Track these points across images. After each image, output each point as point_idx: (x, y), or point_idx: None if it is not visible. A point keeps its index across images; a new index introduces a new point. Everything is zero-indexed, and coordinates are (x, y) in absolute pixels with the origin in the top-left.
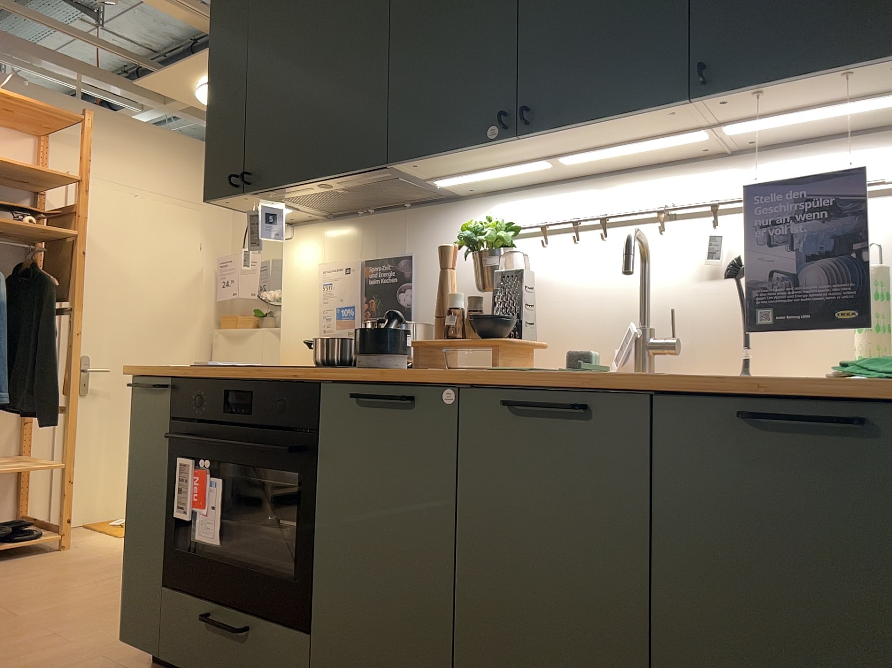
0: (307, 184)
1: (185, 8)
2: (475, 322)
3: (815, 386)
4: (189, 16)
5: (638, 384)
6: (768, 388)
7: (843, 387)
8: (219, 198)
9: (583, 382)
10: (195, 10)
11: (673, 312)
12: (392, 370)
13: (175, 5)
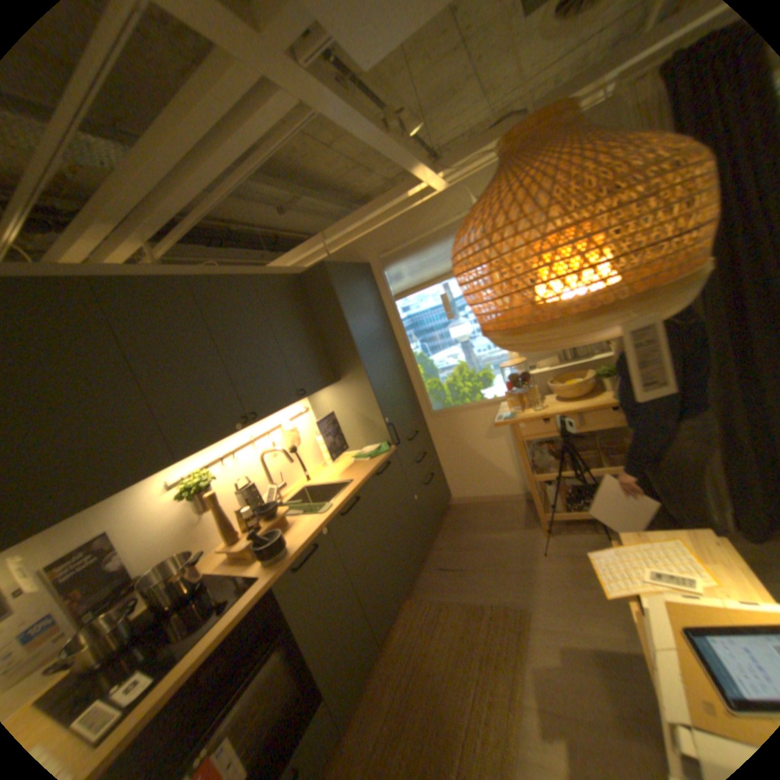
0: (76, 513)
1: None
2: (260, 516)
3: (378, 461)
4: None
5: (363, 483)
6: (378, 466)
7: (385, 458)
8: None
9: (354, 492)
10: None
11: (281, 473)
12: (287, 549)
13: None
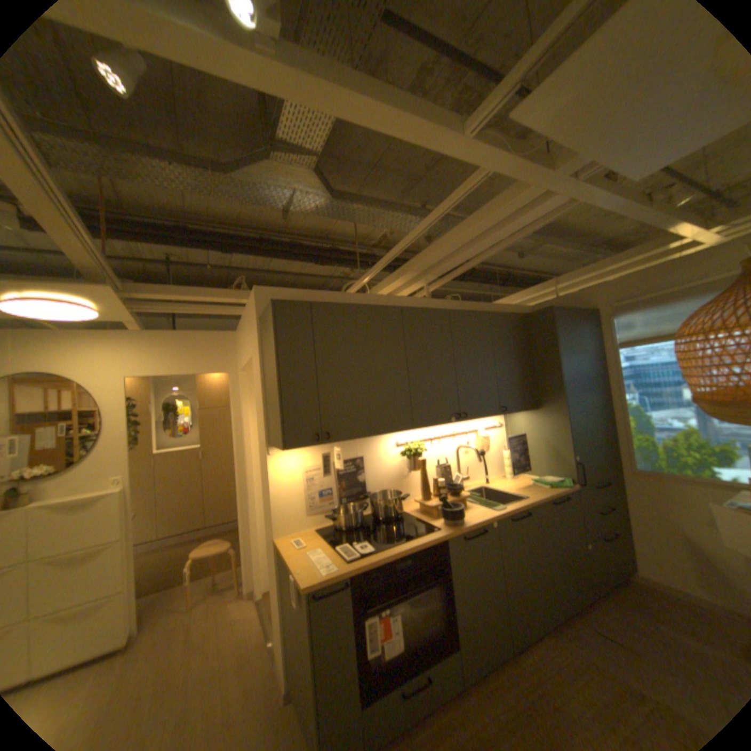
0: (363, 437)
1: (91, 251)
2: (448, 490)
3: (558, 493)
4: (88, 256)
5: (538, 503)
6: (557, 496)
7: (566, 493)
8: (295, 447)
9: (528, 507)
10: (96, 254)
11: (467, 468)
12: (464, 522)
13: (86, 247)
